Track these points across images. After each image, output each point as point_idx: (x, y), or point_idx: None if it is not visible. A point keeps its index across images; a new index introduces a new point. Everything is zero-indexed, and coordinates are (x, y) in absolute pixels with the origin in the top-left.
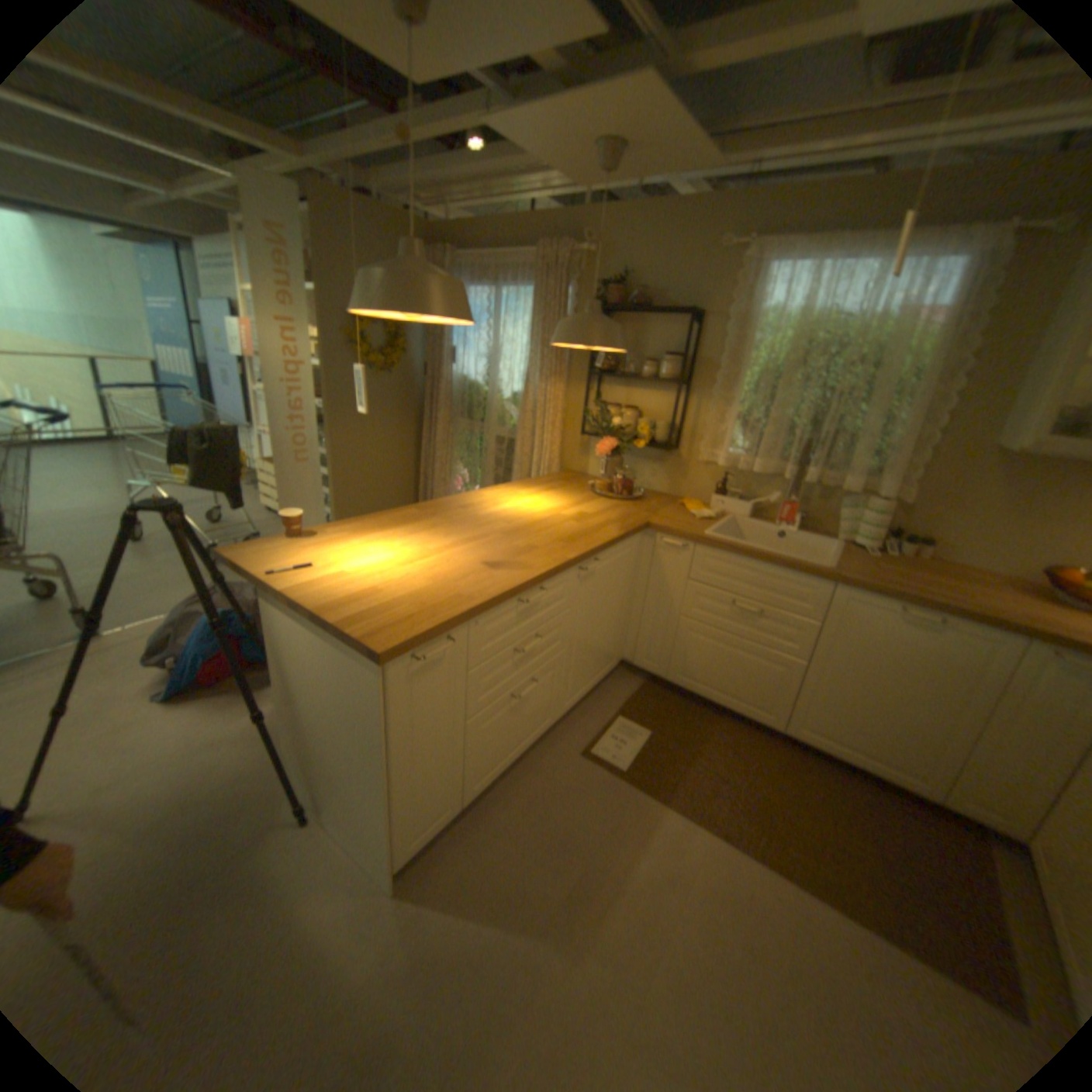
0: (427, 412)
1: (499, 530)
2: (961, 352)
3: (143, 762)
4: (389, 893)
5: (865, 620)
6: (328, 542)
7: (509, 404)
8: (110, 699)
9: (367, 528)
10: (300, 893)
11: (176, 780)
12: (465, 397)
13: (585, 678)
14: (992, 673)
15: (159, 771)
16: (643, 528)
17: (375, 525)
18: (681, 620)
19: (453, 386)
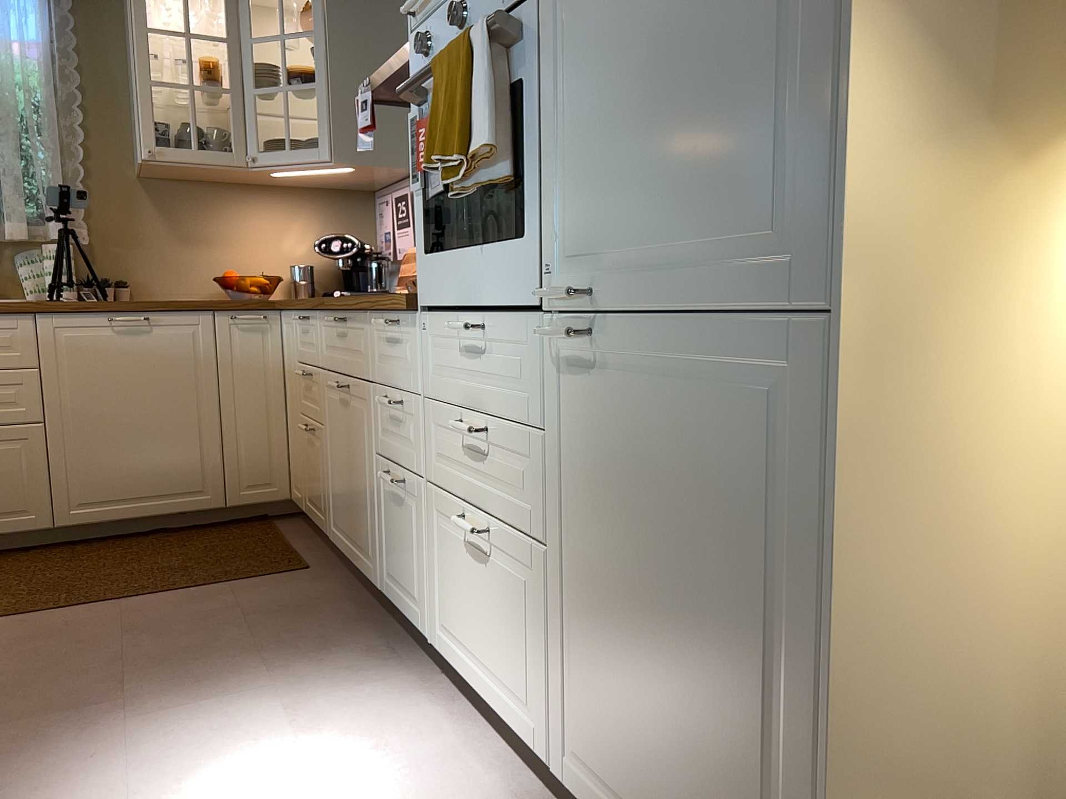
0: None
1: None
2: (67, 88)
3: None
4: None
5: (80, 345)
6: None
7: None
8: None
9: None
10: None
11: None
12: None
13: None
14: (201, 353)
15: None
16: None
17: None
18: None
19: None
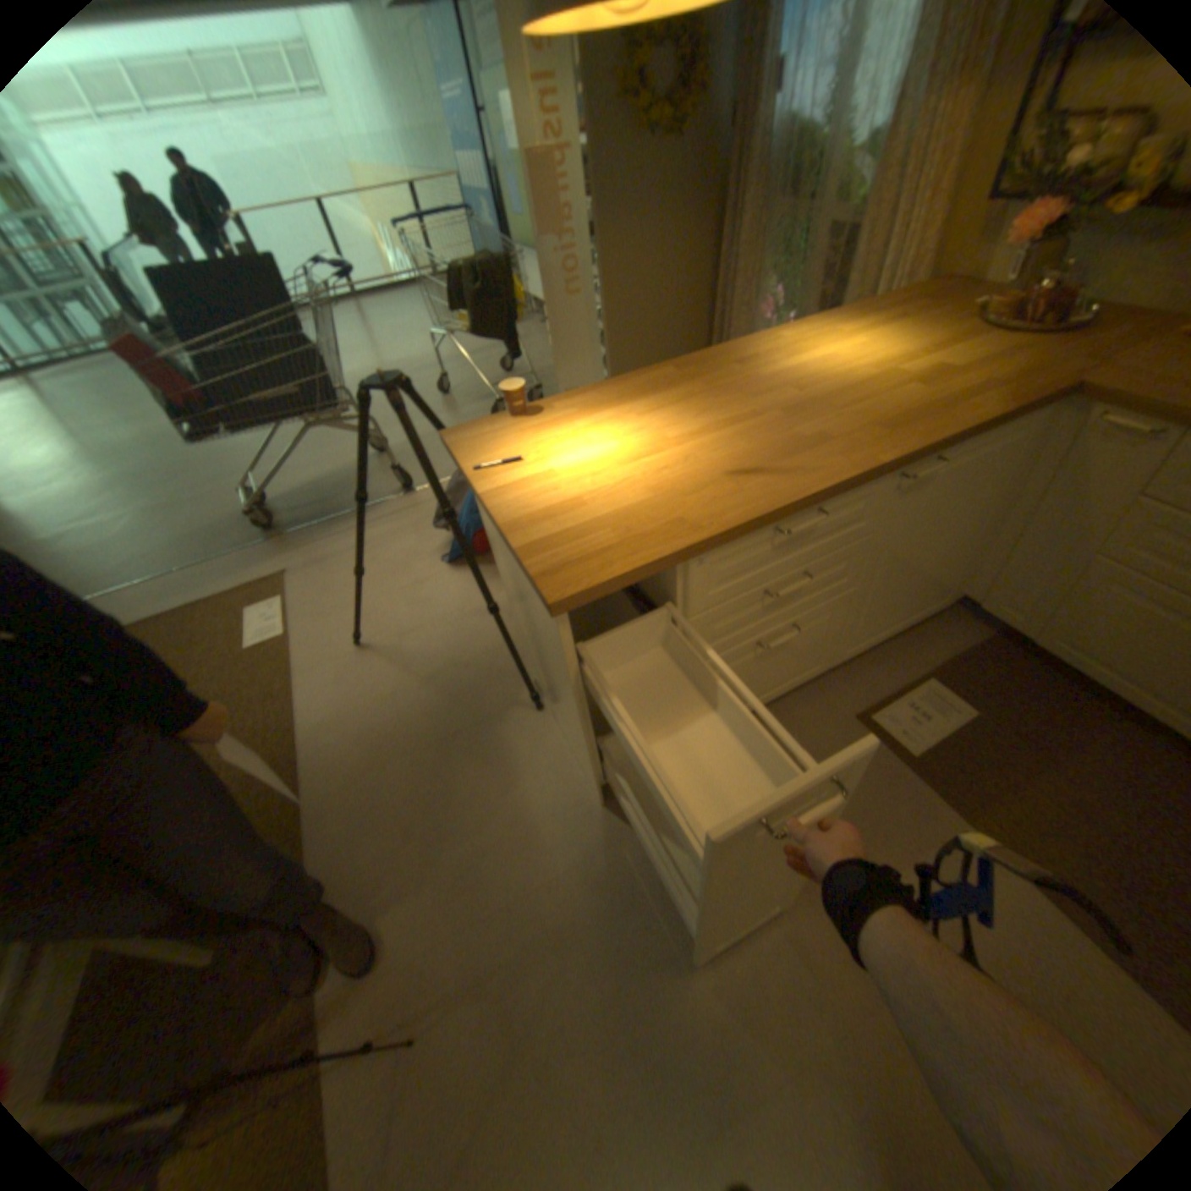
0: (729, 194)
1: (780, 402)
2: None
3: (431, 617)
4: (601, 802)
5: None
6: (550, 424)
7: (859, 154)
8: (414, 555)
9: (600, 400)
10: (529, 772)
11: (452, 640)
12: (787, 155)
13: (888, 620)
14: None
15: (441, 628)
16: (1067, 391)
17: (612, 395)
18: (1099, 560)
19: (772, 137)
